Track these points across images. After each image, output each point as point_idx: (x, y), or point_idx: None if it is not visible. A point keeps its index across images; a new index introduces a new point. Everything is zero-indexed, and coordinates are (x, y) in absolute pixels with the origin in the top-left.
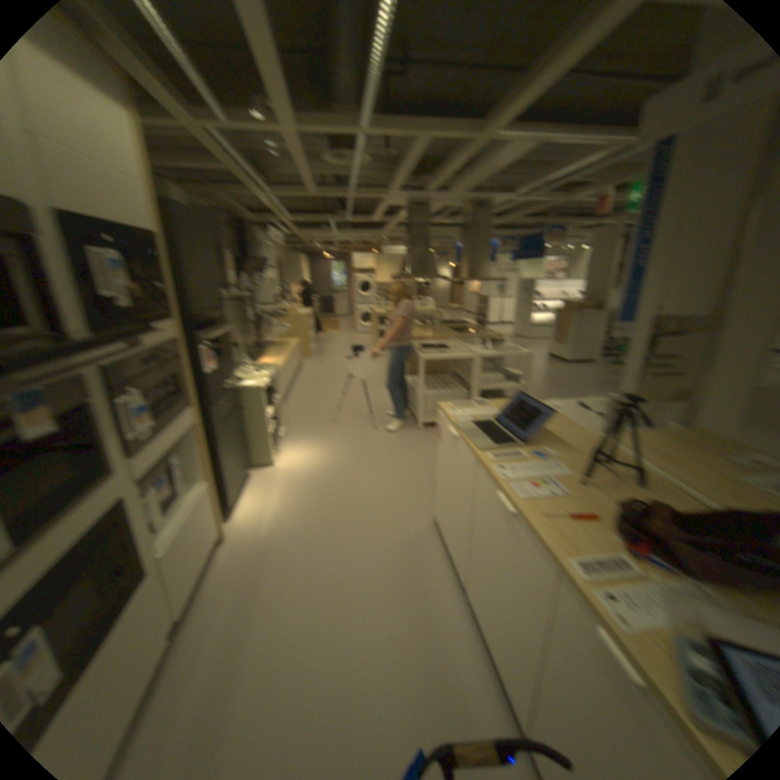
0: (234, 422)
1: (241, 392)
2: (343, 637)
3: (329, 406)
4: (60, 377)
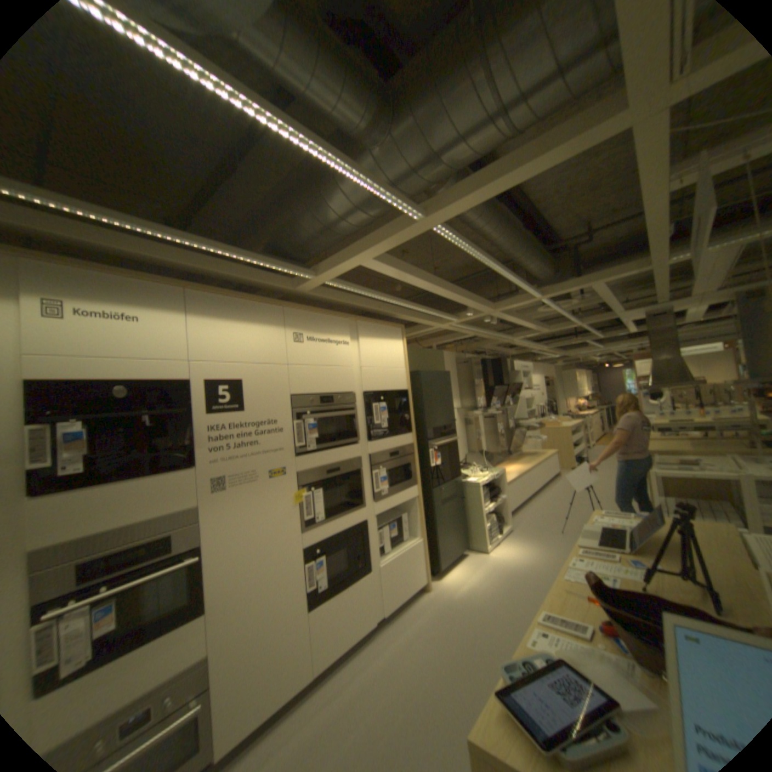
0: (450, 504)
1: (462, 484)
2: (472, 687)
3: (565, 516)
4: (349, 456)
